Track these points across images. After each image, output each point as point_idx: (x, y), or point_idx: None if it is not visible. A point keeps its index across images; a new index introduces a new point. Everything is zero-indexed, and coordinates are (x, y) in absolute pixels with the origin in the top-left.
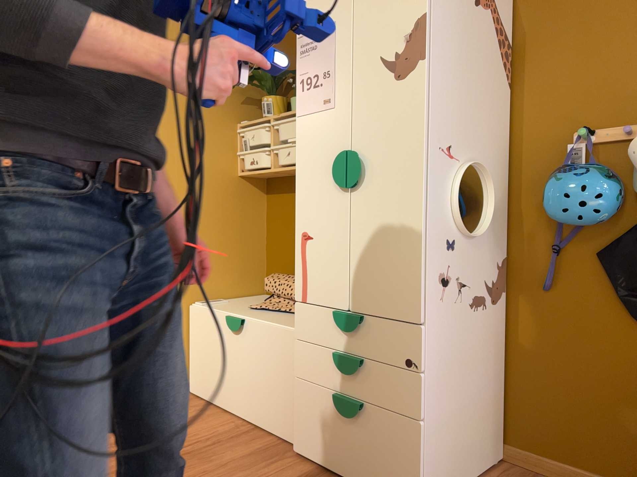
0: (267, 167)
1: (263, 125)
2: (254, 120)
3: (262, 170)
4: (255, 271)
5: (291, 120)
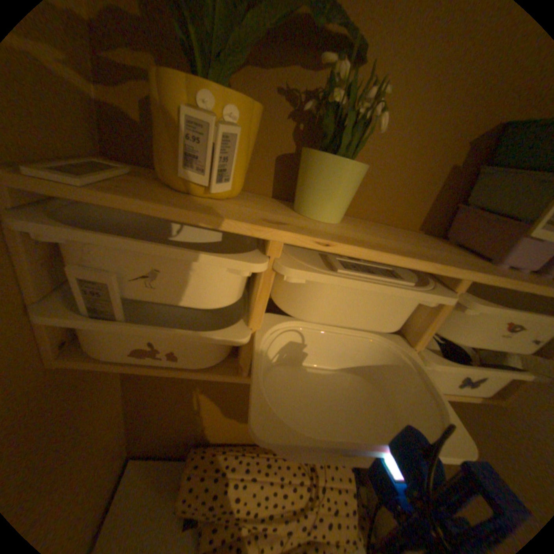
0: (219, 358)
1: (247, 257)
2: (165, 199)
3: (203, 372)
4: (116, 454)
5: (388, 284)
